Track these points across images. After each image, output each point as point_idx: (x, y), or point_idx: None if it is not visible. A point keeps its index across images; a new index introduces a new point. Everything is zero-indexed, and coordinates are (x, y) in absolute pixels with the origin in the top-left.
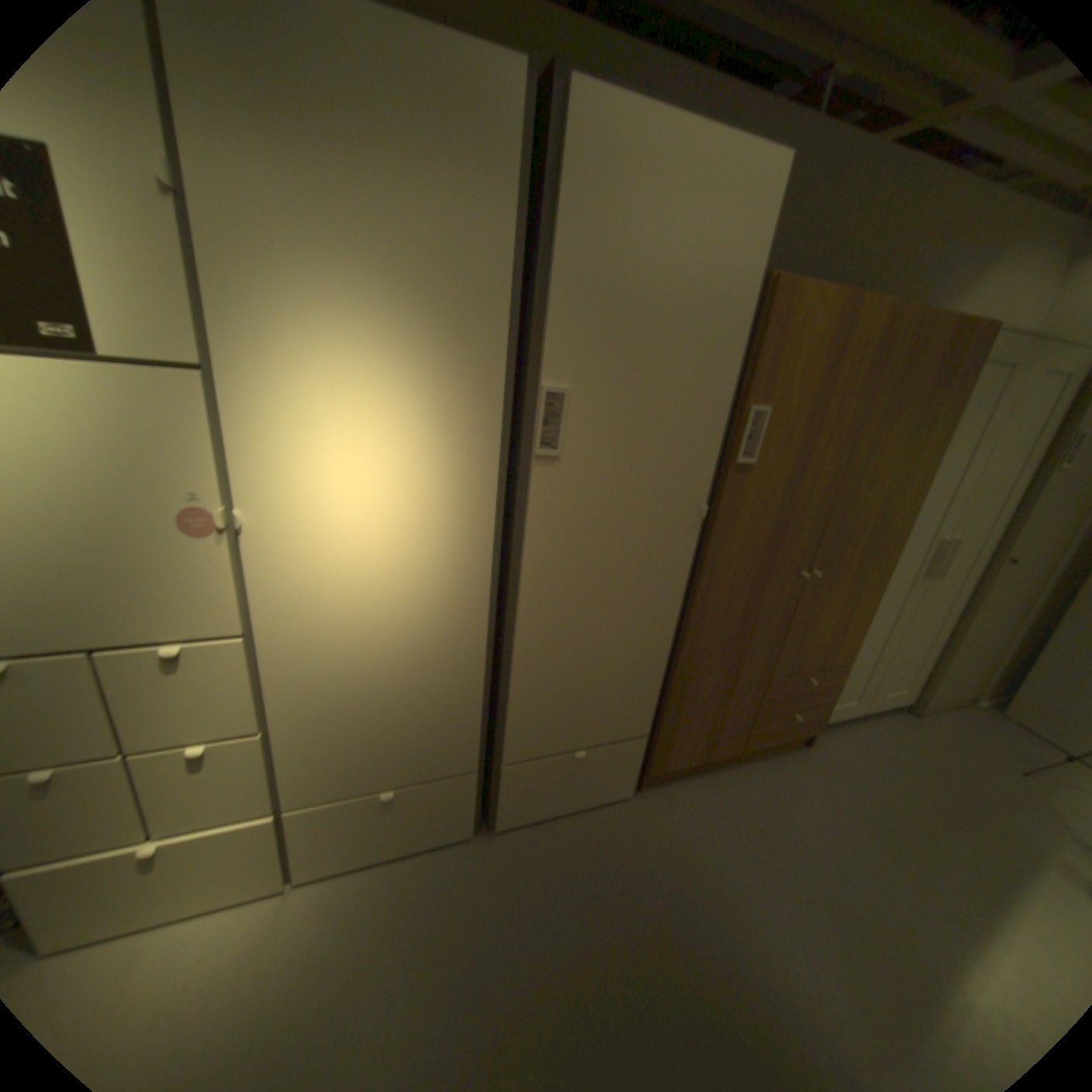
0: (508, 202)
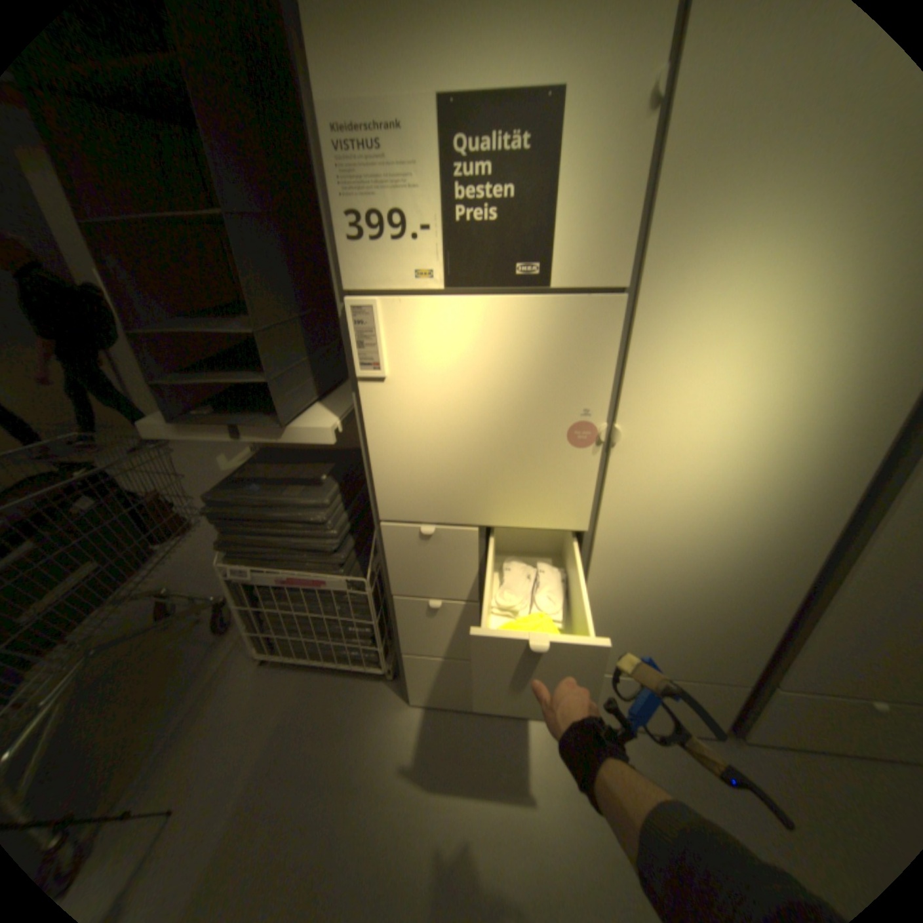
0: None
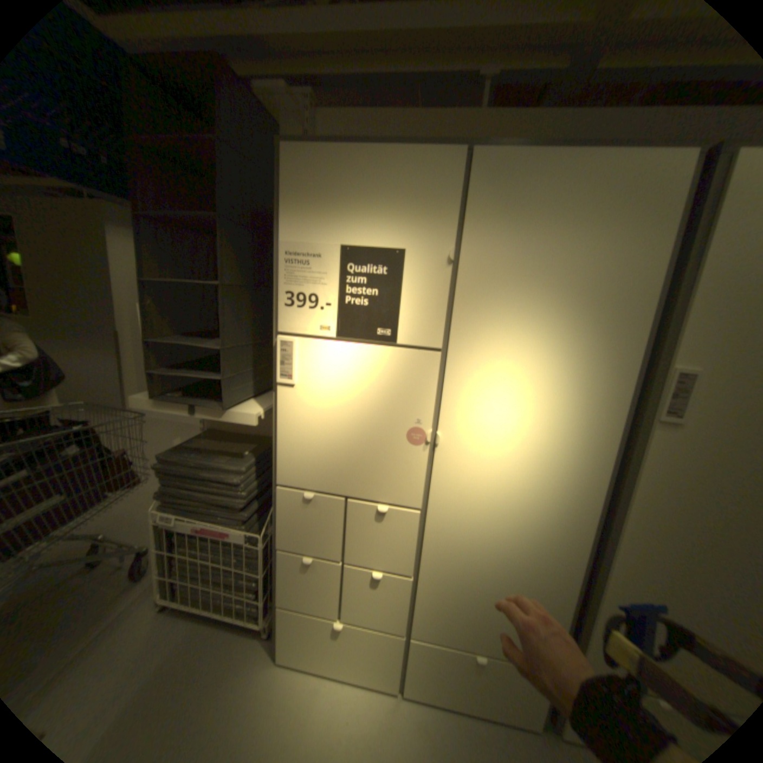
0: (667, 240)
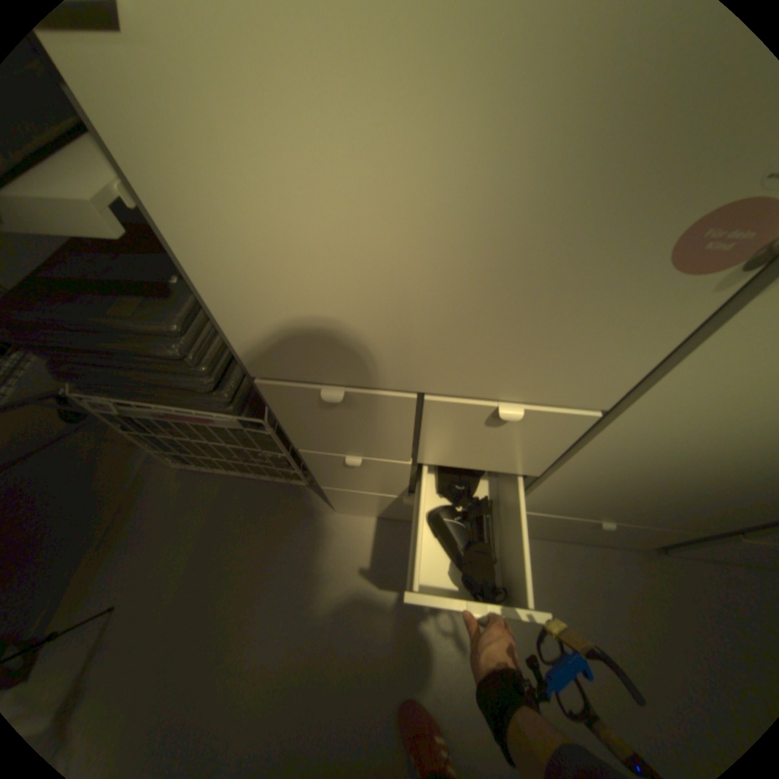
0: None
